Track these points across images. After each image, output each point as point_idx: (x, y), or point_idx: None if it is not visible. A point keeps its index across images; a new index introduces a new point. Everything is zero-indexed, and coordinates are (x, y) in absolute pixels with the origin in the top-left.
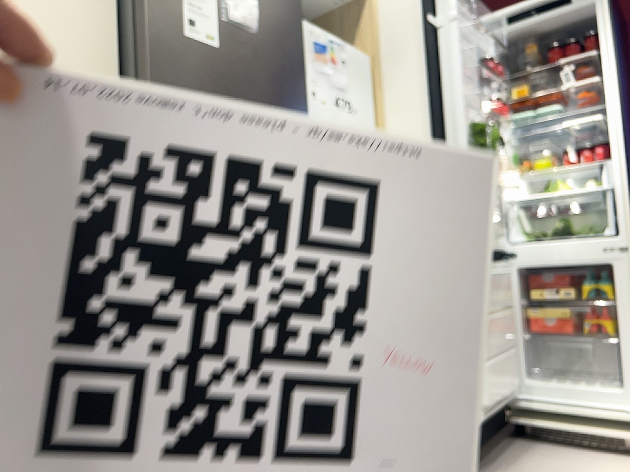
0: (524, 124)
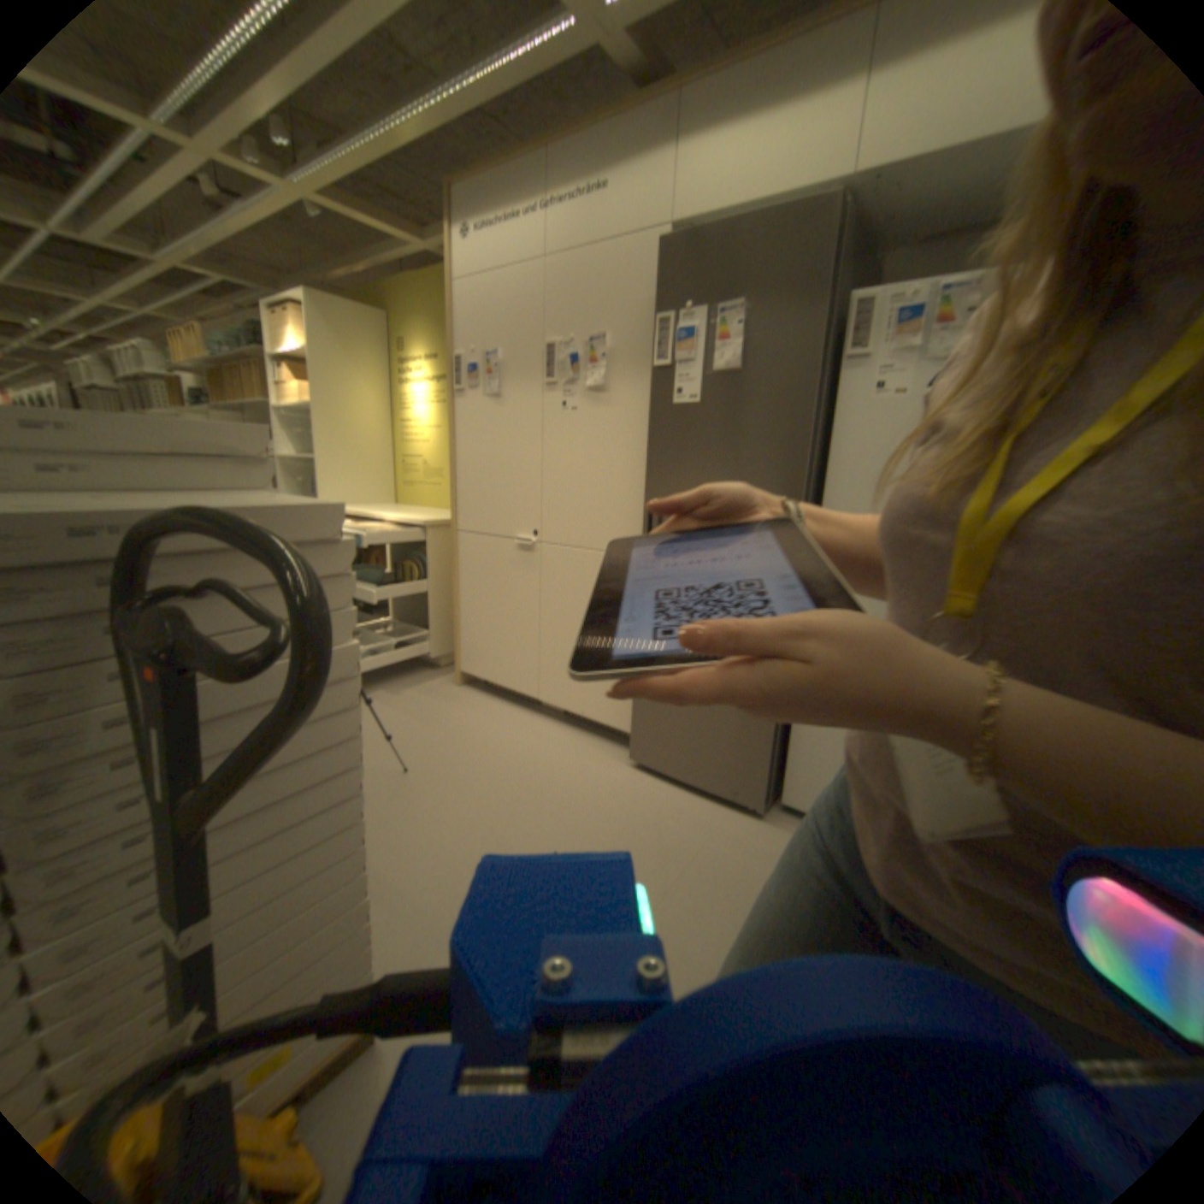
0: None
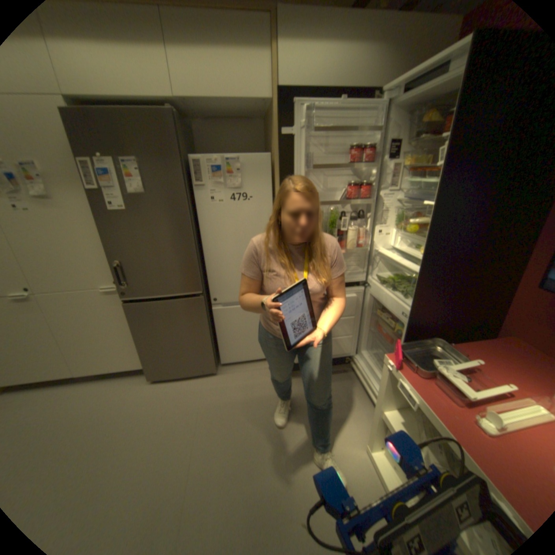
0: (408, 190)
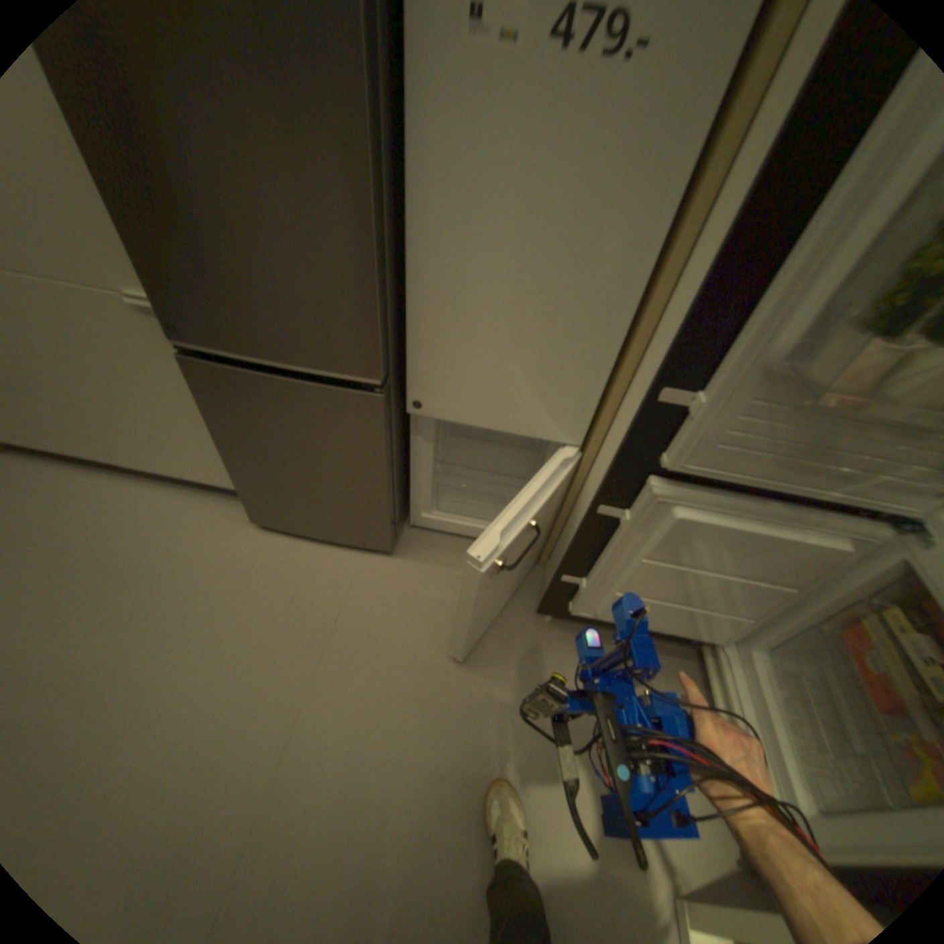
0: None
